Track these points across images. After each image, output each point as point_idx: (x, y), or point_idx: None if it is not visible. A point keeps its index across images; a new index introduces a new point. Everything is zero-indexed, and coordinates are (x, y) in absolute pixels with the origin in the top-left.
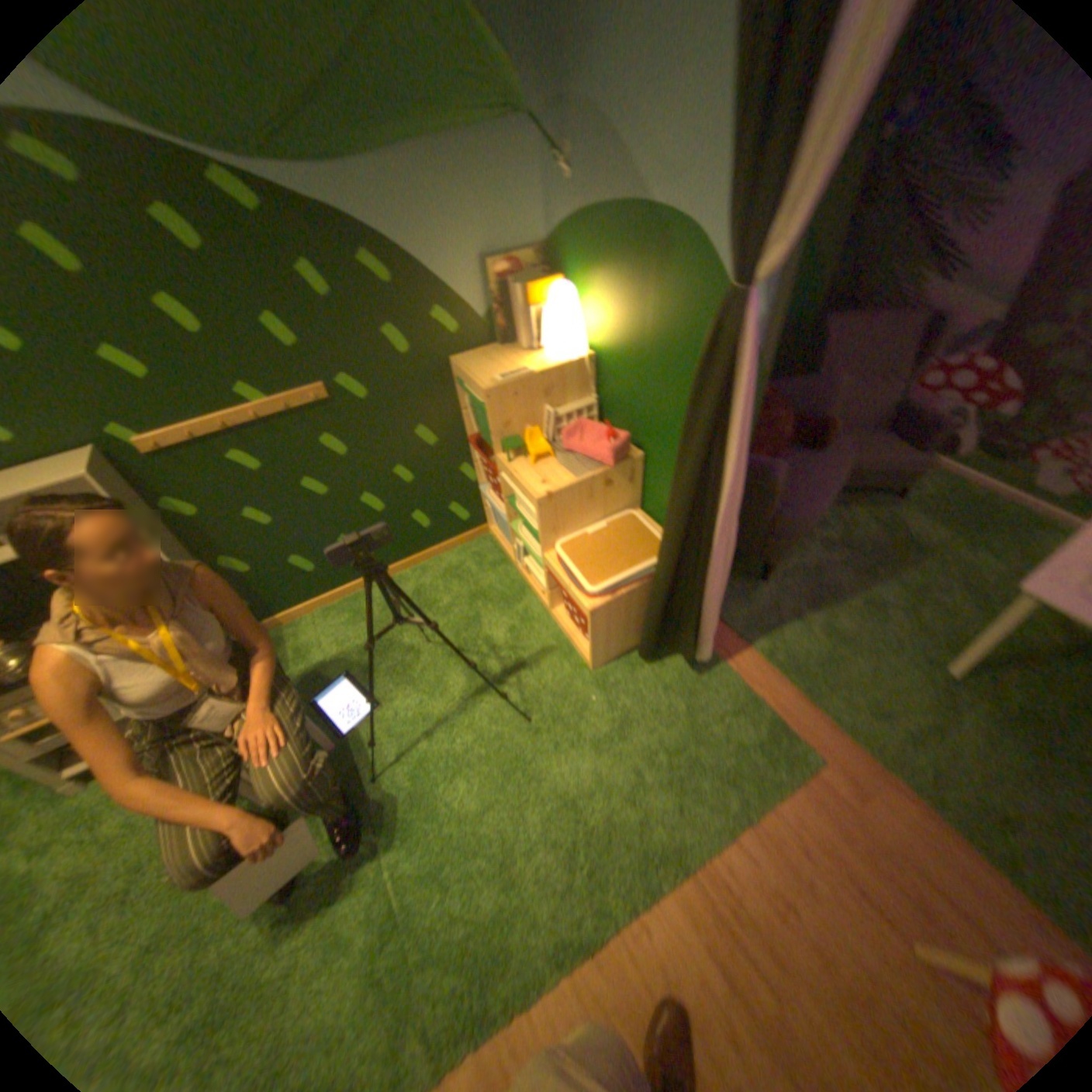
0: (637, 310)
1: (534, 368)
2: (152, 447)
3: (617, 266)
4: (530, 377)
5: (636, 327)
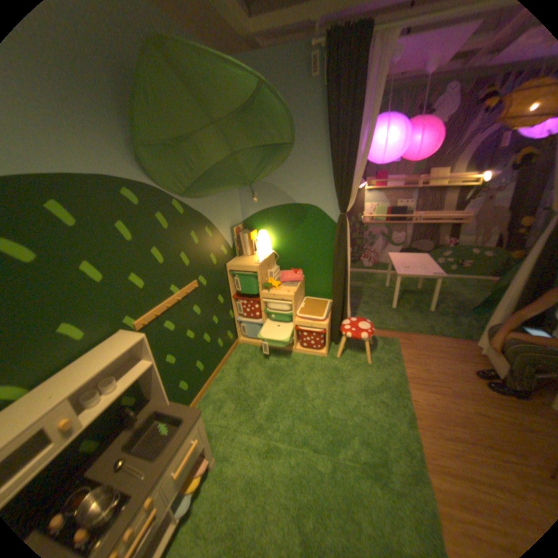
0: (293, 232)
1: (262, 258)
2: (141, 324)
3: (282, 221)
4: (264, 260)
5: (293, 237)
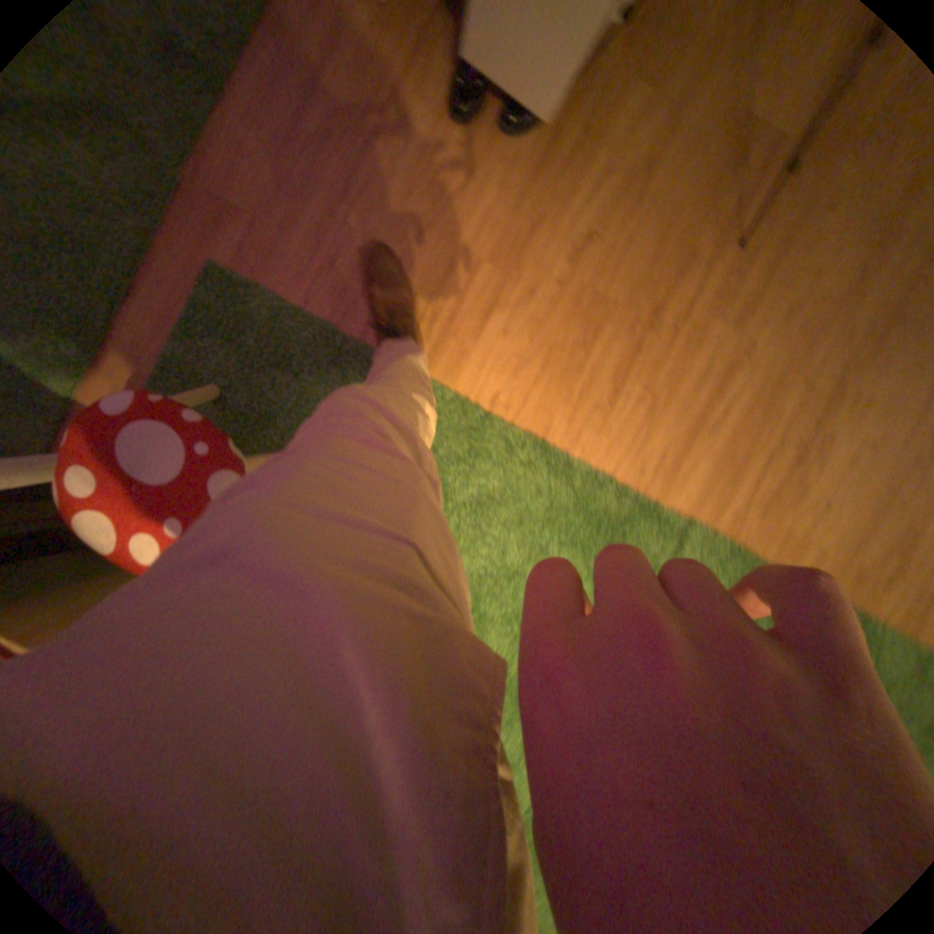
0: None
1: None
2: None
3: None
4: None
5: None
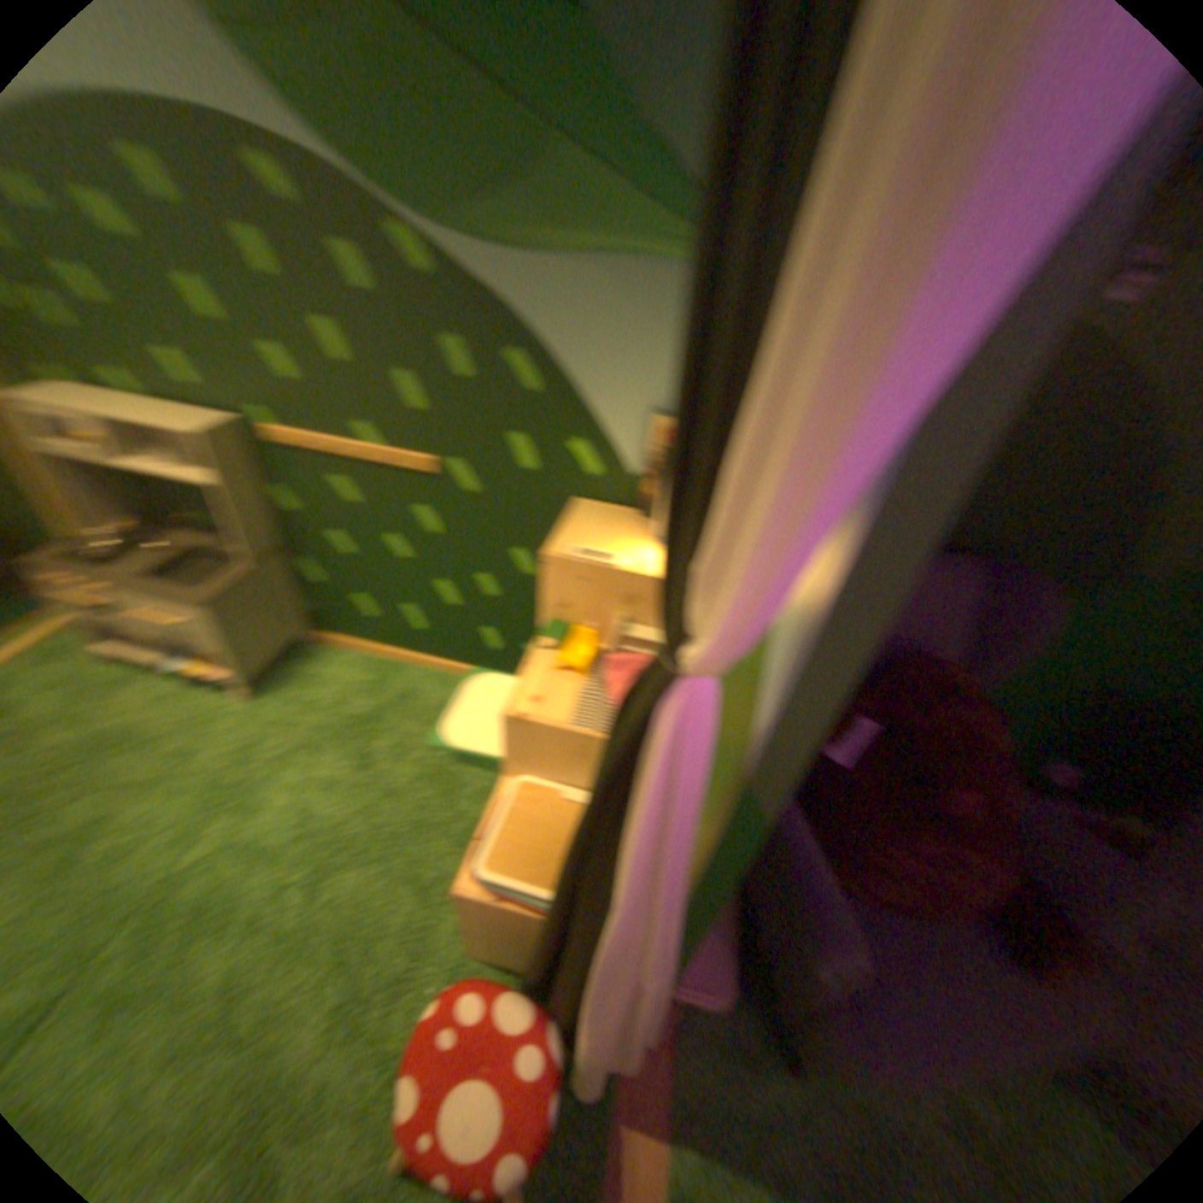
0: None
1: (626, 563)
2: (267, 440)
3: None
4: (608, 570)
5: None
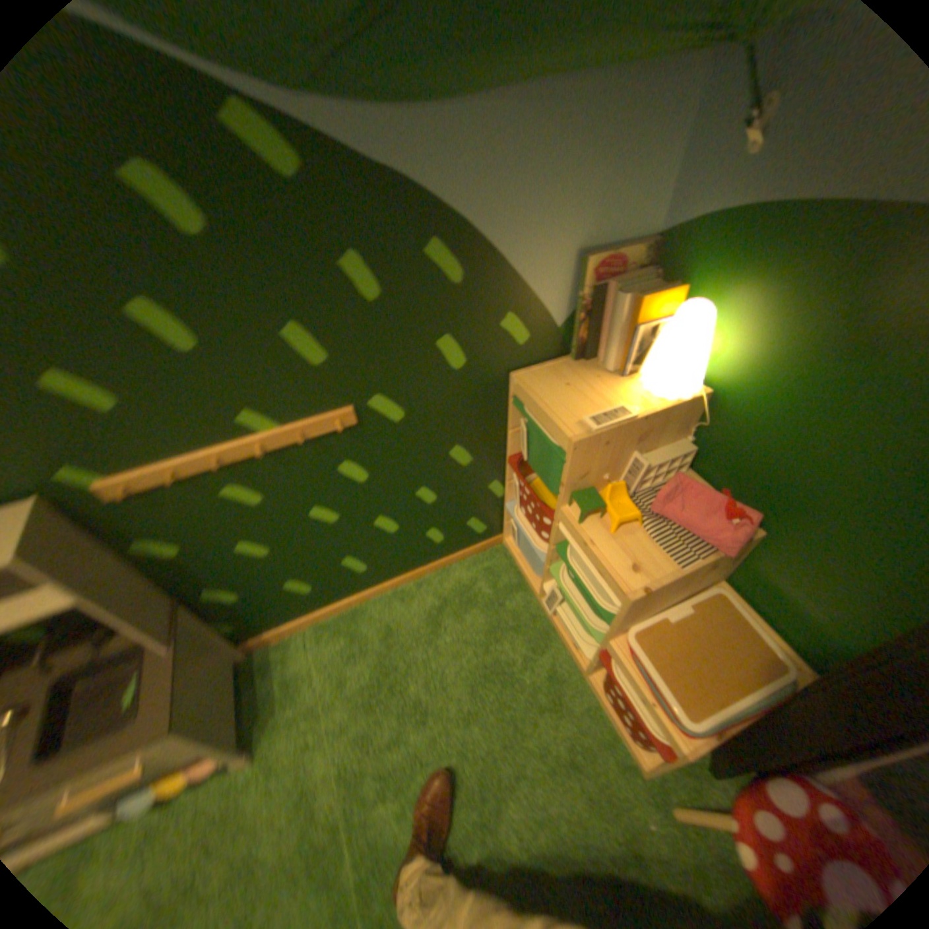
0: (850, 365)
1: (635, 406)
2: (123, 489)
3: (827, 293)
4: (634, 421)
5: (833, 386)
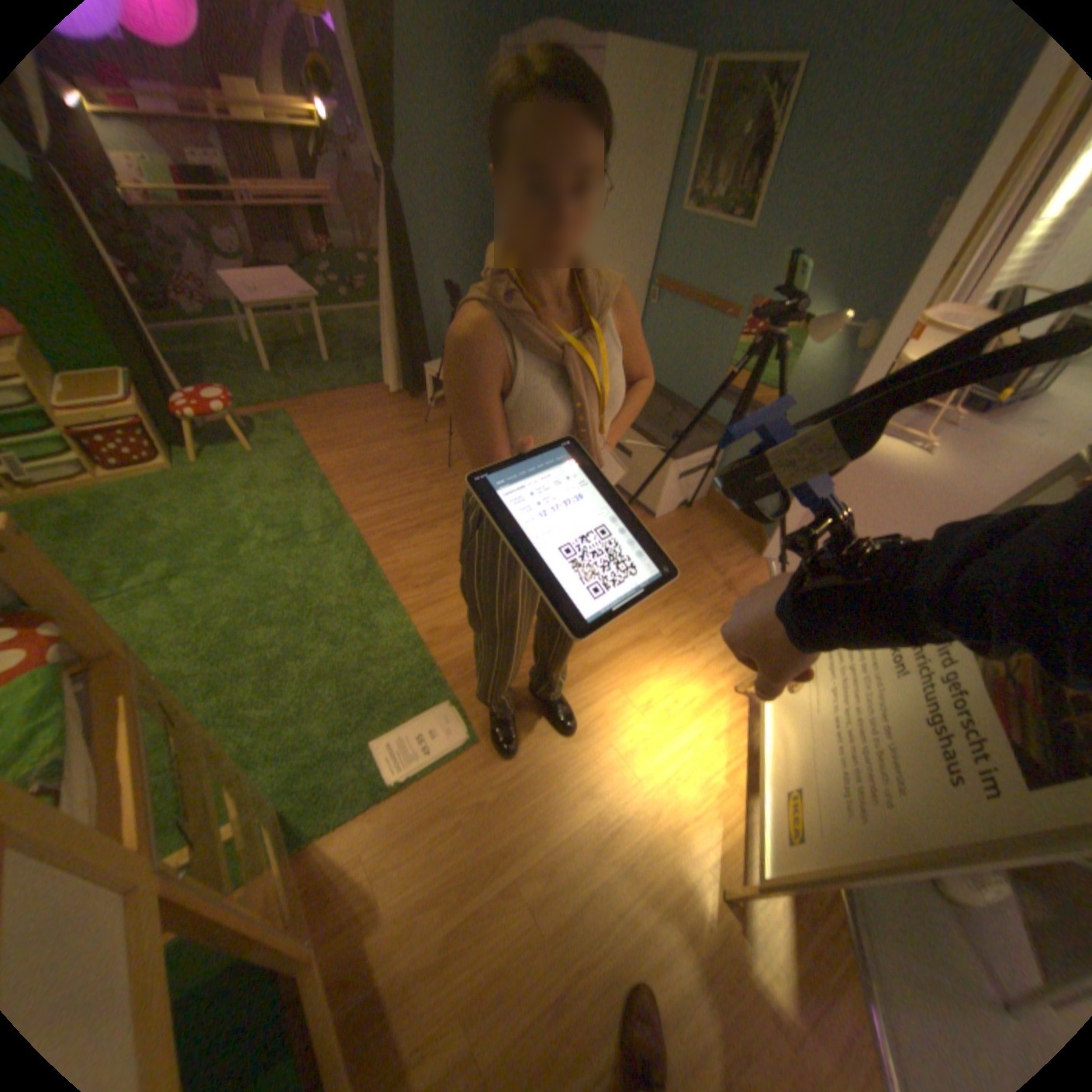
0: None
1: None
2: None
3: None
4: None
5: None
